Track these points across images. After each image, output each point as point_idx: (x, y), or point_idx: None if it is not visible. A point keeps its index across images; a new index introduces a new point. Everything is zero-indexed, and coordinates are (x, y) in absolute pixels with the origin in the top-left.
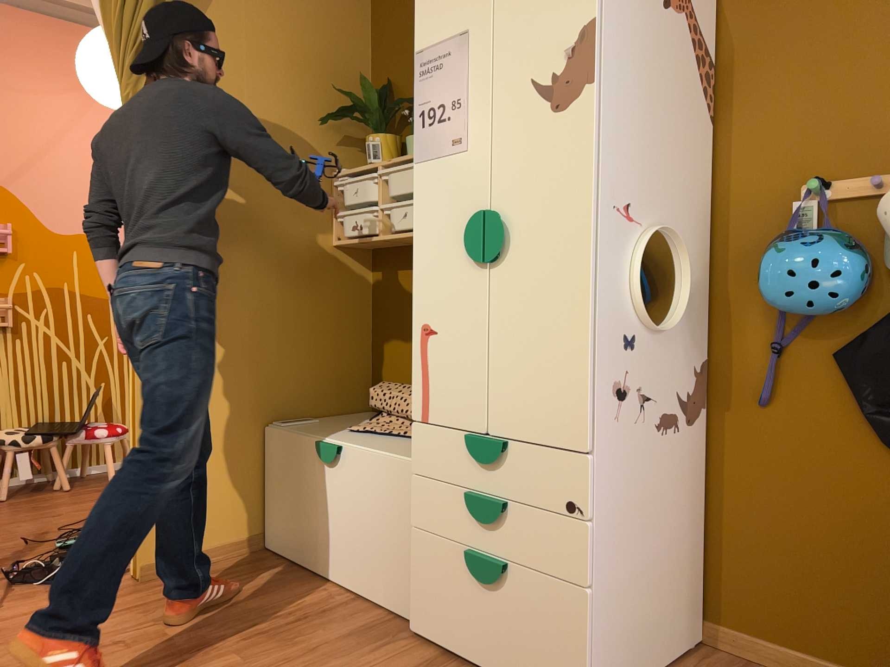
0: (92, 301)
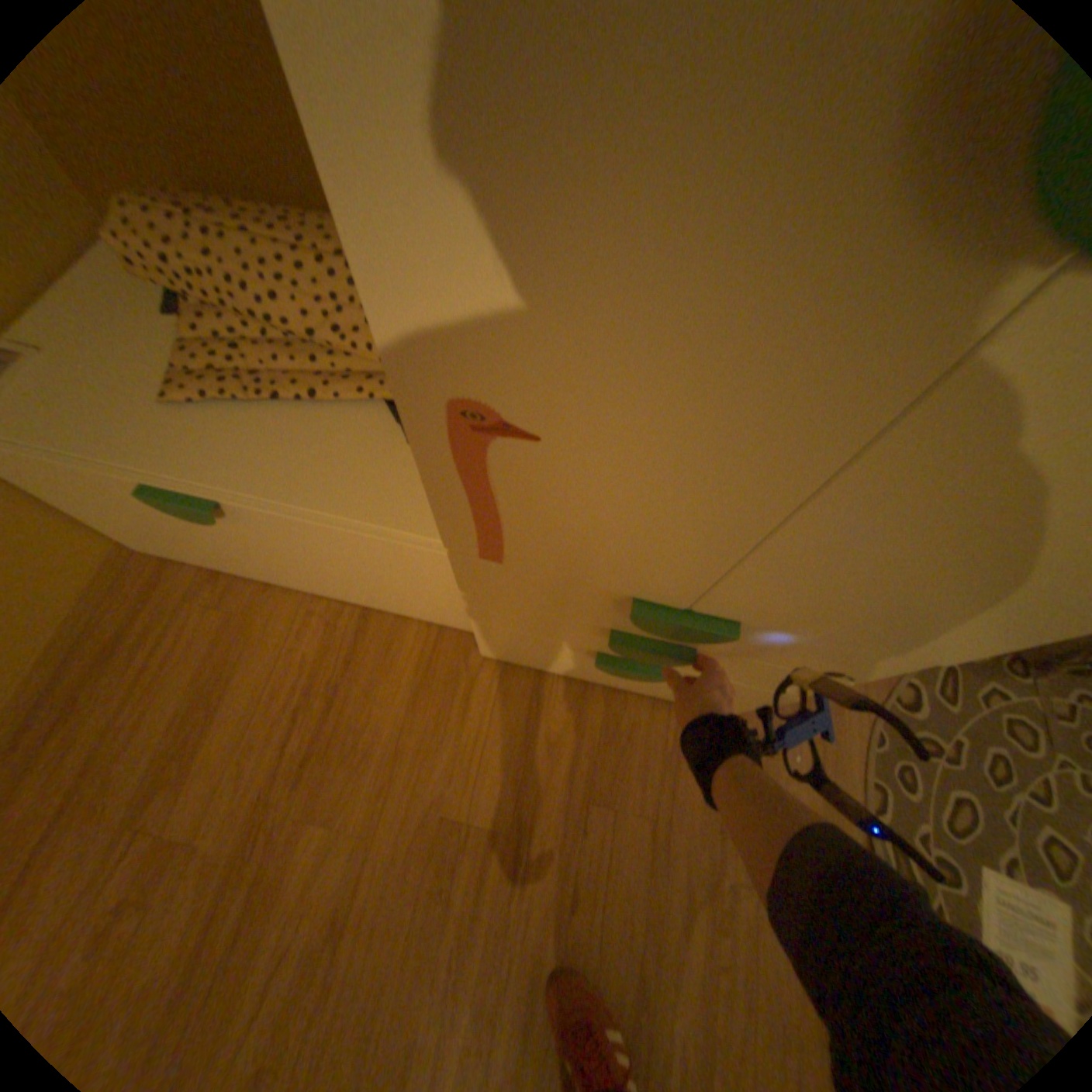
0: None
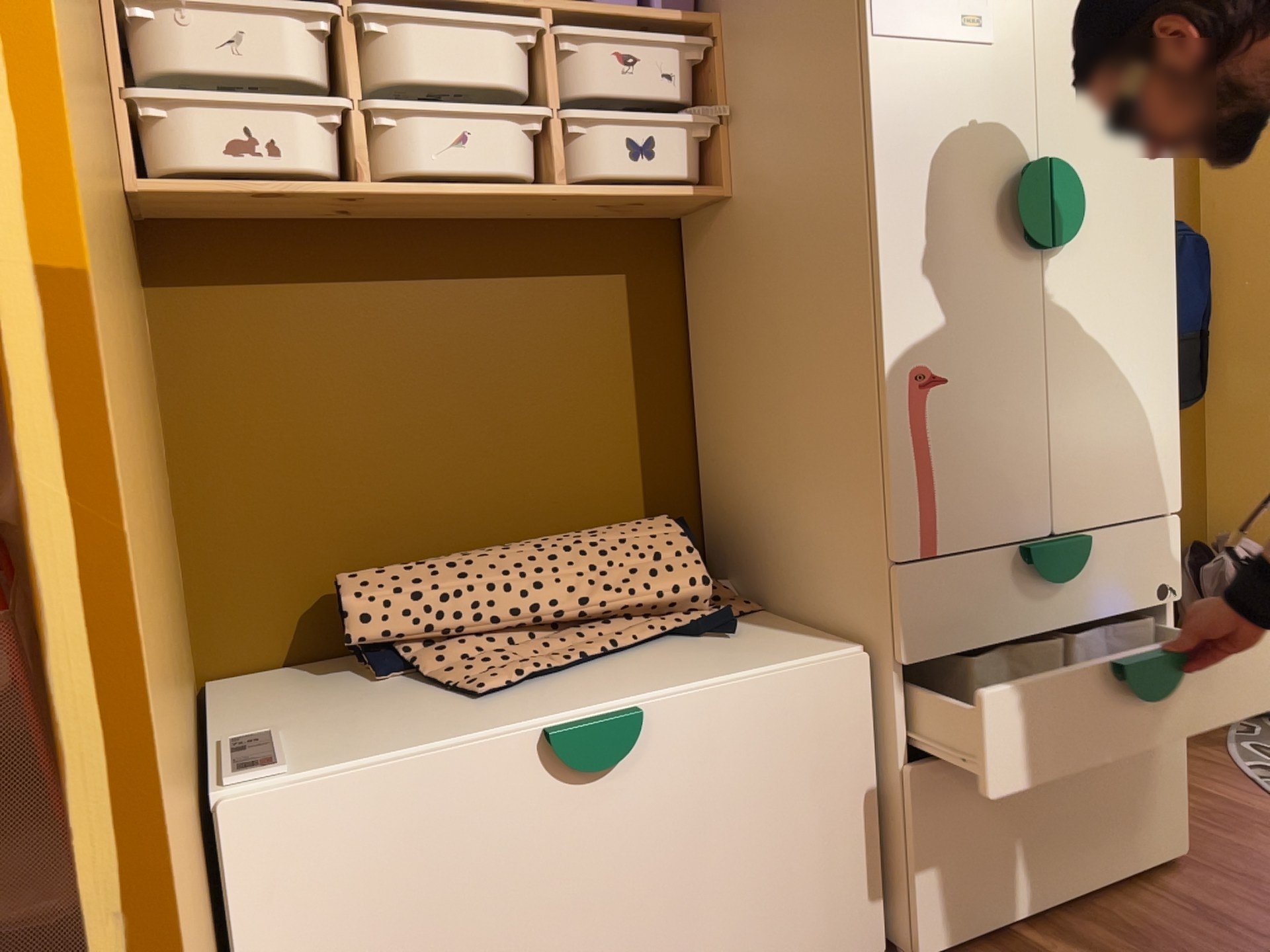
0: None
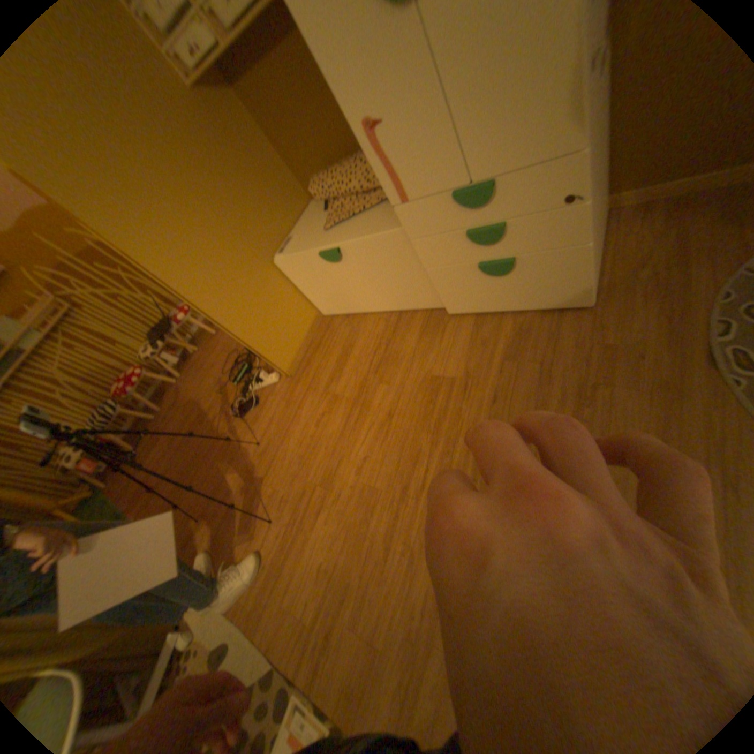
0: (83, 253)
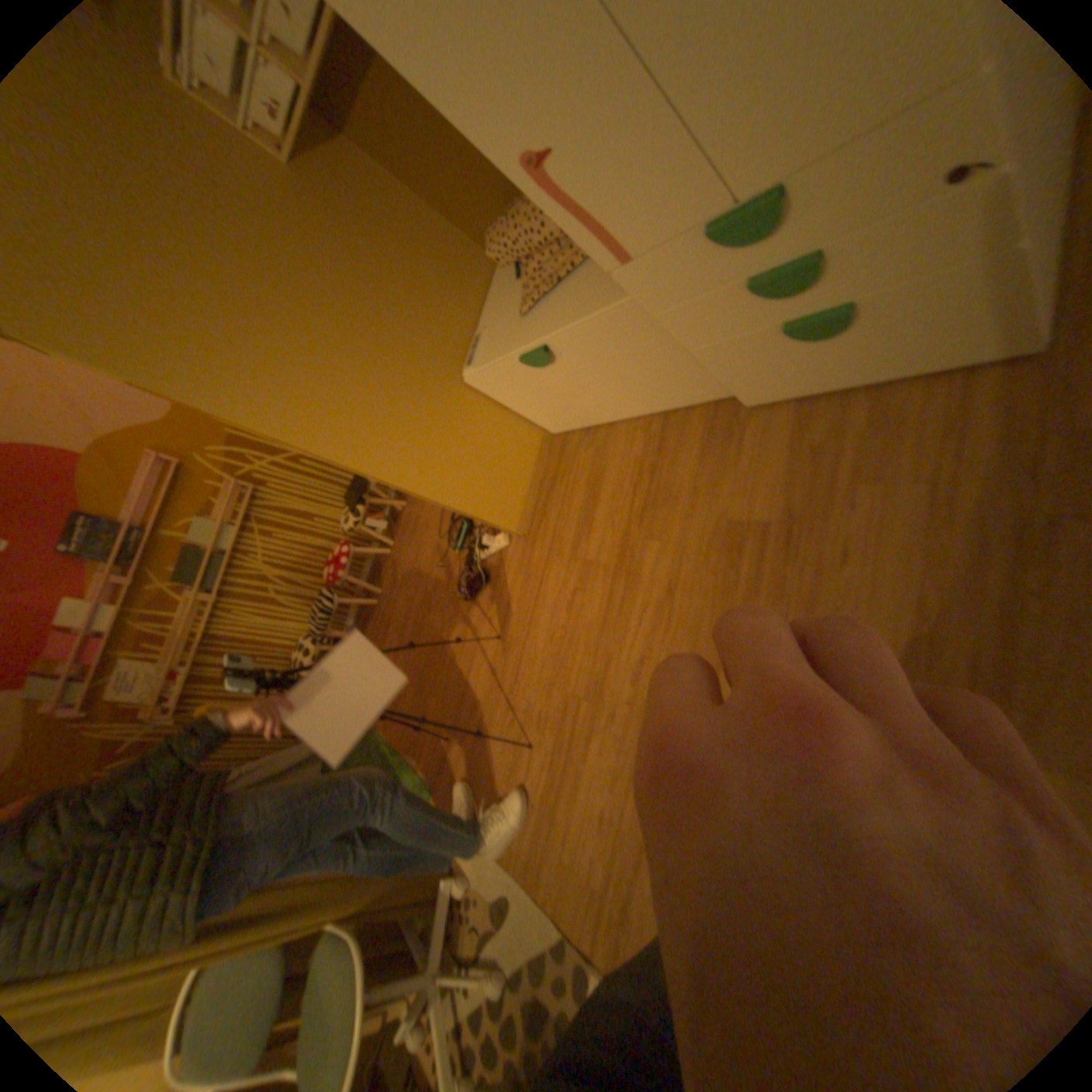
0: None
